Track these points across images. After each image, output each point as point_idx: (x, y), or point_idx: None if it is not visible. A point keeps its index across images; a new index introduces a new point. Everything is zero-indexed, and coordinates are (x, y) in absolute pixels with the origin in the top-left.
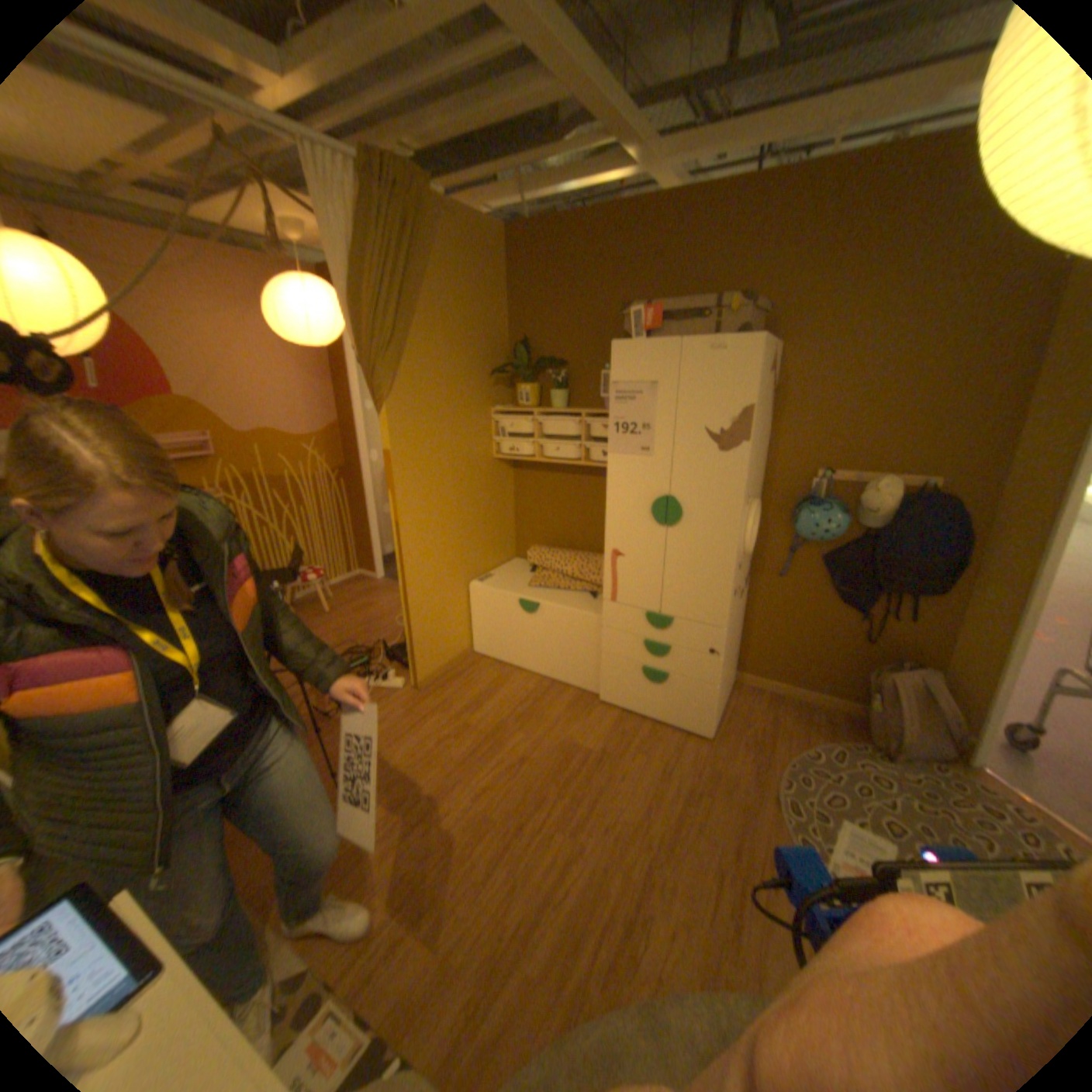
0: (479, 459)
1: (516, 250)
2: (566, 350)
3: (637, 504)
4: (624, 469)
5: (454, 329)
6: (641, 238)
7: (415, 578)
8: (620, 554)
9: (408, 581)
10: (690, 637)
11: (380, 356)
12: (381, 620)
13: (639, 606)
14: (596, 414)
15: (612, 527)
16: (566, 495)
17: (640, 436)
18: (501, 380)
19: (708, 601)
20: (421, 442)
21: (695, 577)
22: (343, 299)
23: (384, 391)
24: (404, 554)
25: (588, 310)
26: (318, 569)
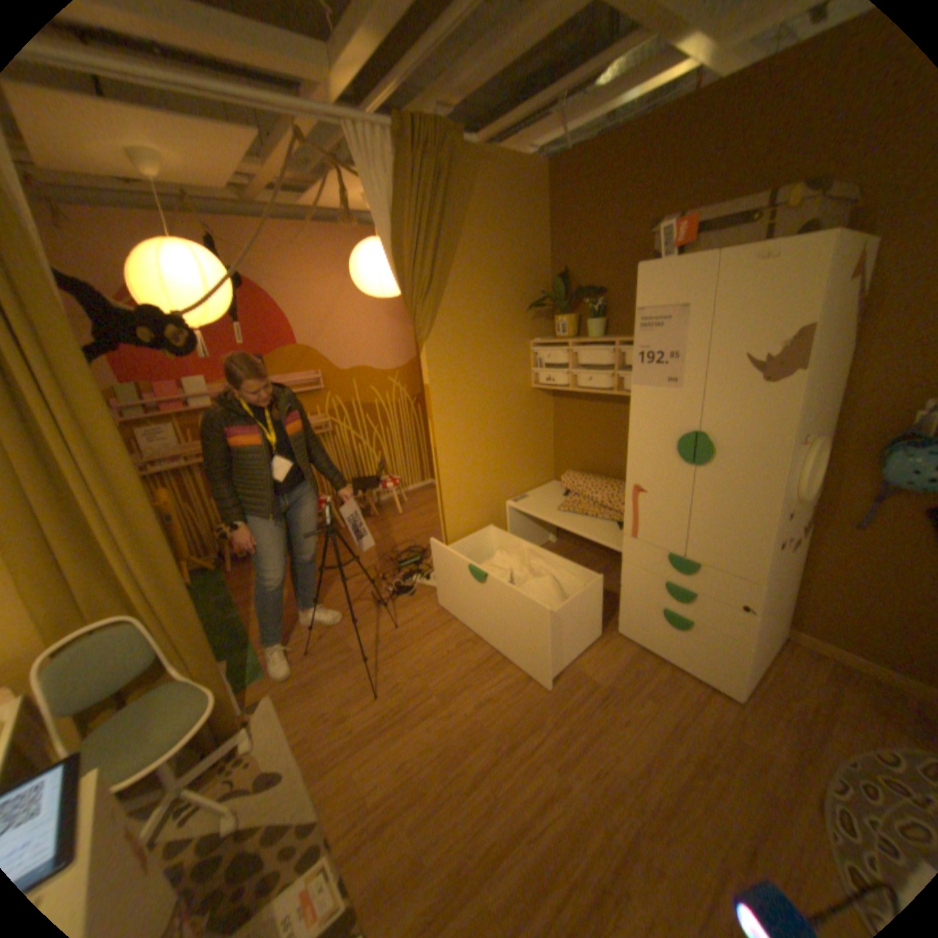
0: (515, 388)
1: (557, 180)
2: (603, 276)
3: (661, 438)
4: (647, 400)
5: (491, 268)
6: (689, 140)
7: (450, 496)
8: (642, 488)
9: (443, 498)
10: (719, 587)
11: (417, 301)
12: (438, 523)
13: (660, 545)
14: (631, 339)
15: (636, 460)
16: (601, 422)
17: (666, 364)
18: (539, 311)
19: (743, 551)
20: (456, 375)
21: (727, 523)
22: (387, 254)
23: (422, 332)
24: (440, 475)
25: (628, 230)
26: (398, 477)
